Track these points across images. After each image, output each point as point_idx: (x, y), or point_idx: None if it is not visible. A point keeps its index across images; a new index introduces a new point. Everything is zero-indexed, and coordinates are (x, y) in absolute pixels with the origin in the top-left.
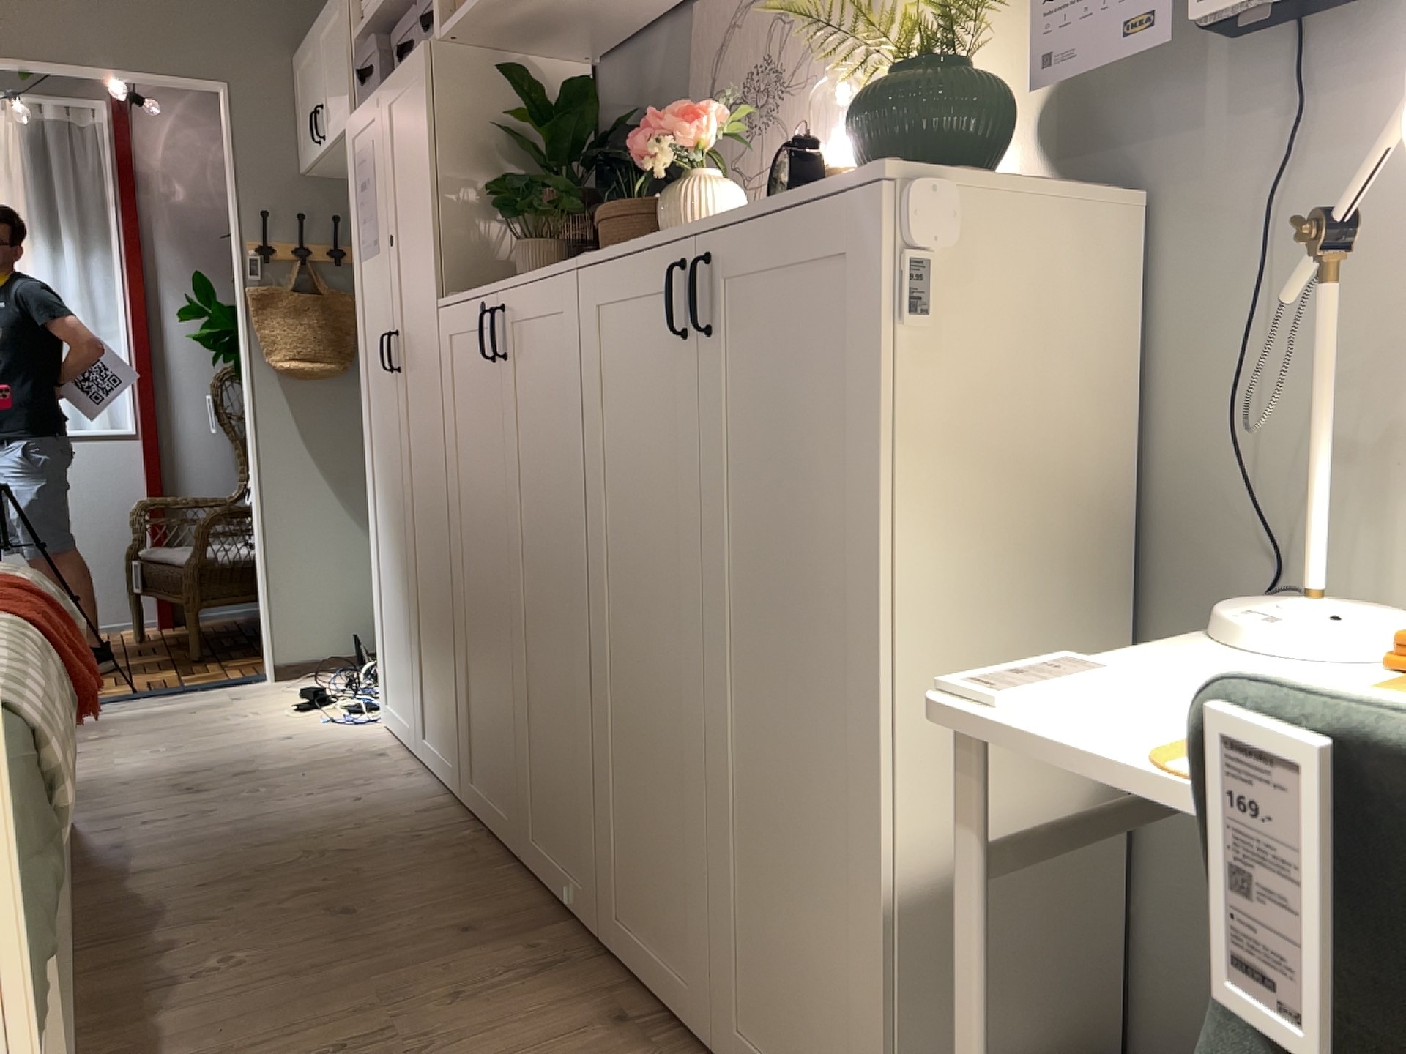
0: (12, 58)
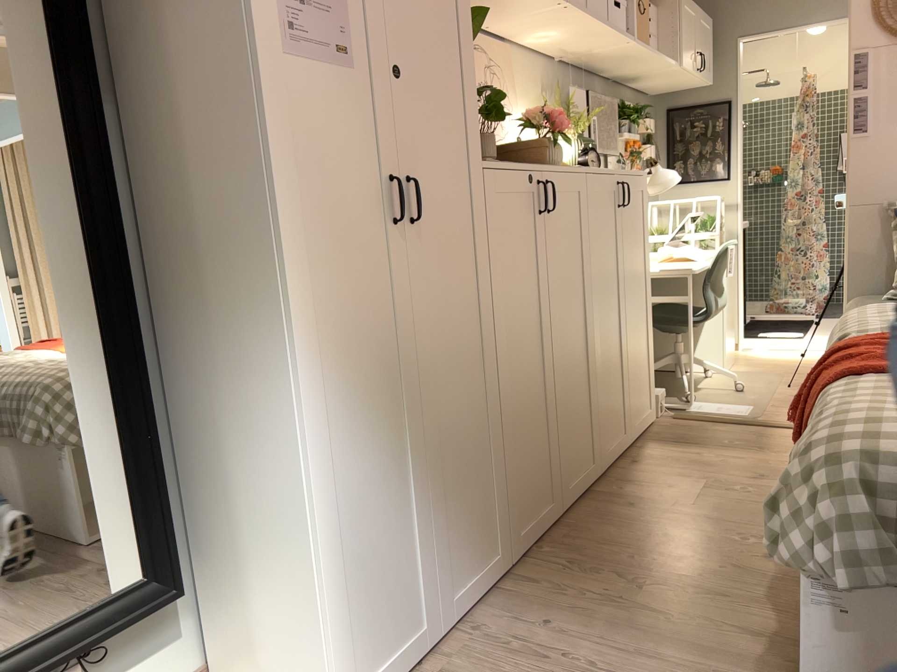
0: None
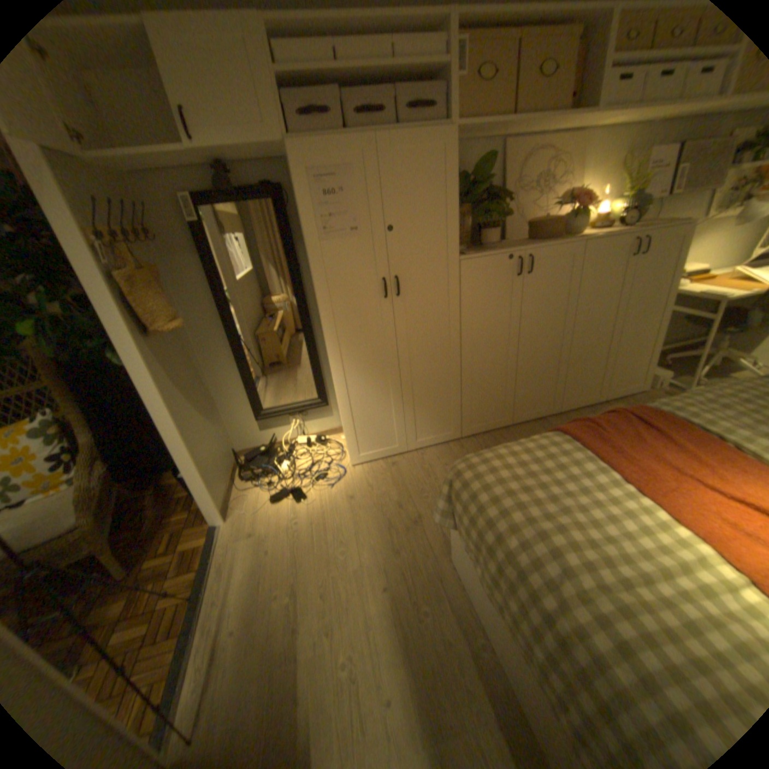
0: None
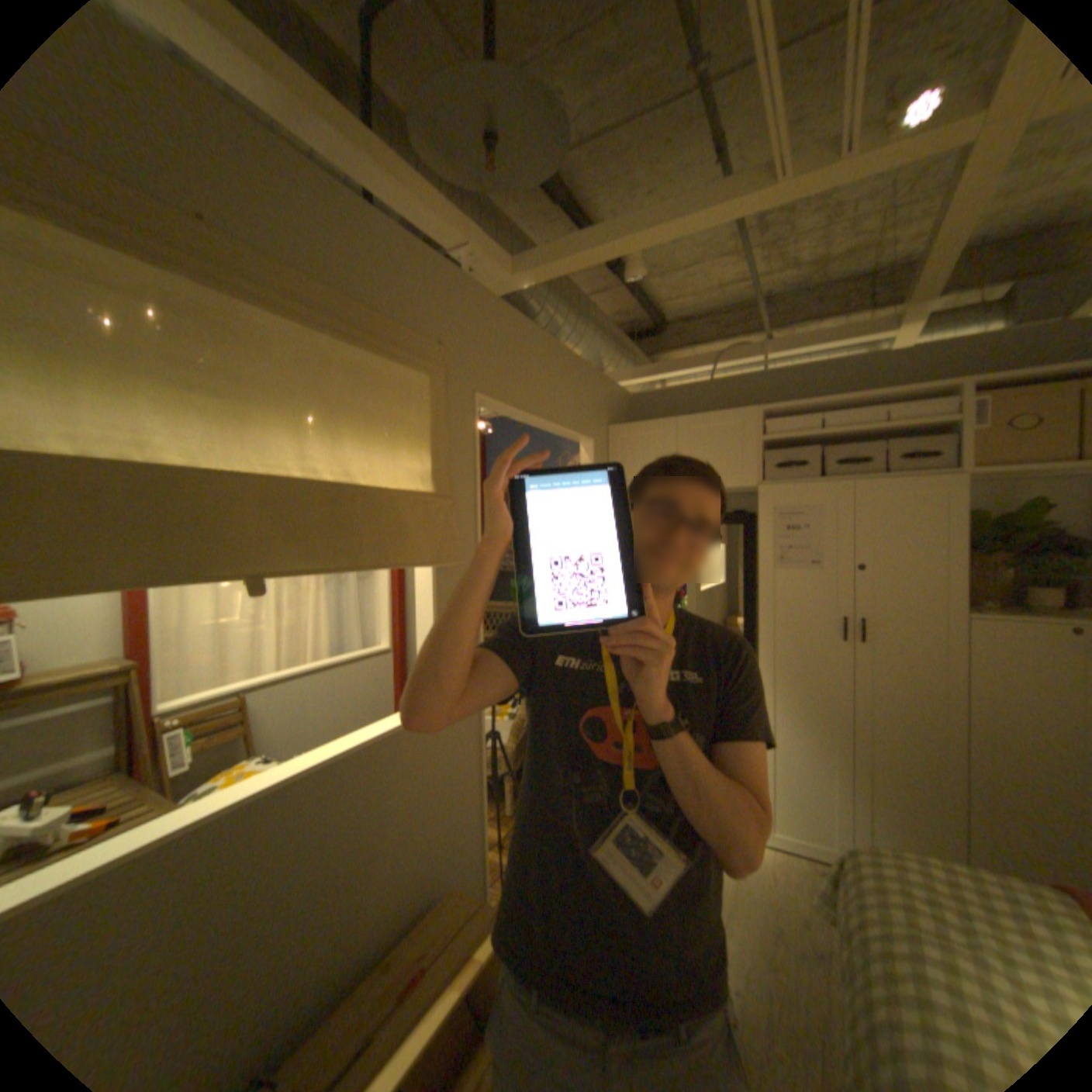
0: (531, 418)
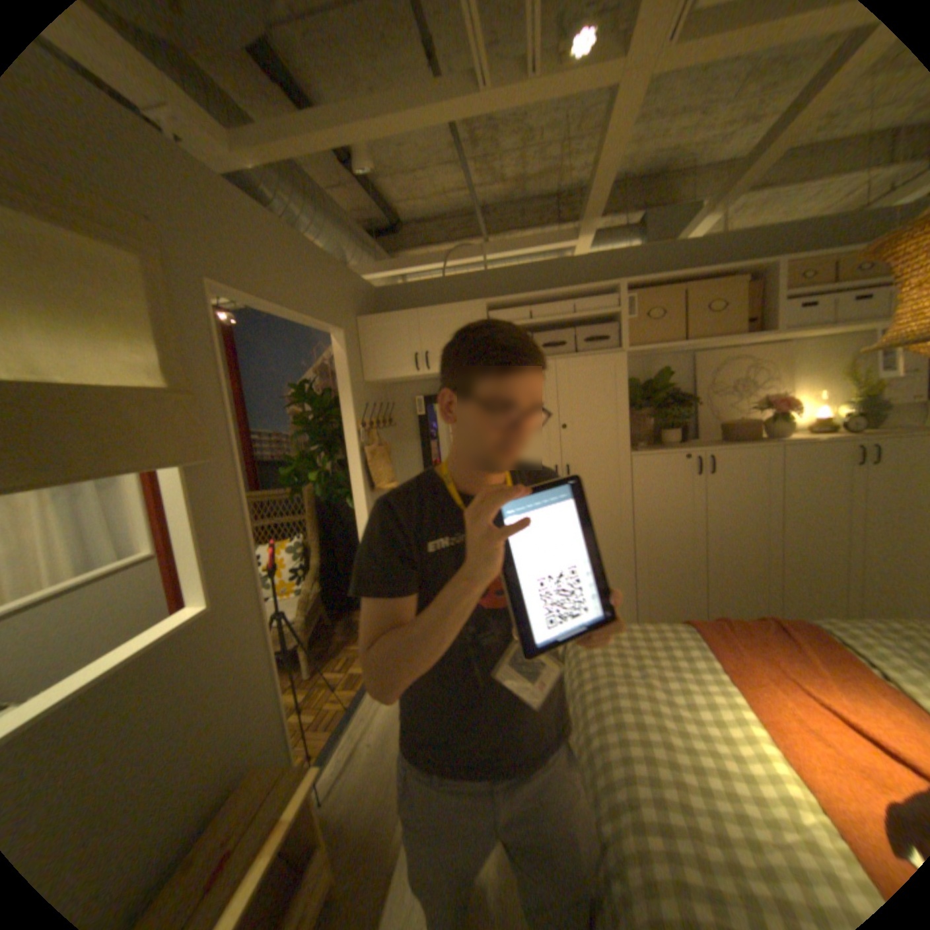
0: (276, 307)
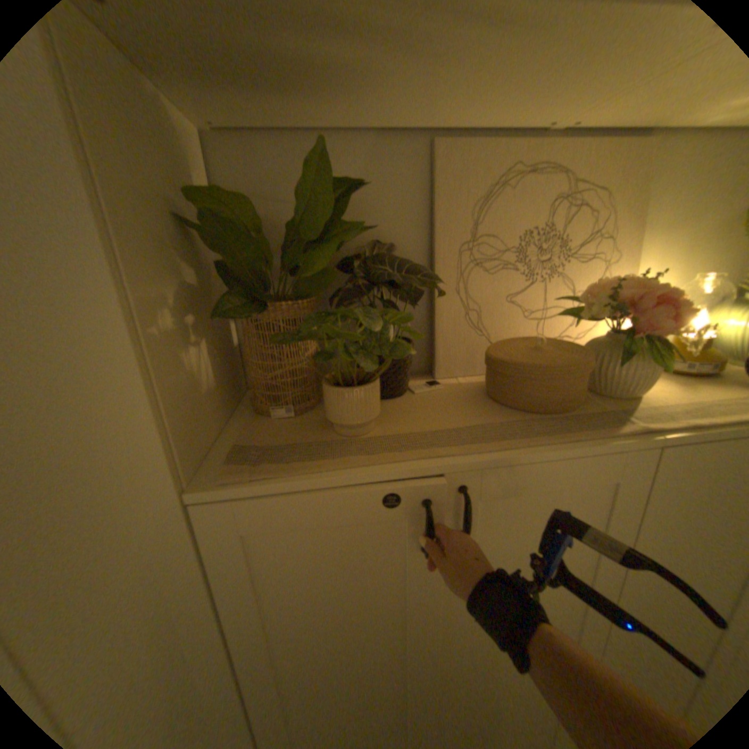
0: None
